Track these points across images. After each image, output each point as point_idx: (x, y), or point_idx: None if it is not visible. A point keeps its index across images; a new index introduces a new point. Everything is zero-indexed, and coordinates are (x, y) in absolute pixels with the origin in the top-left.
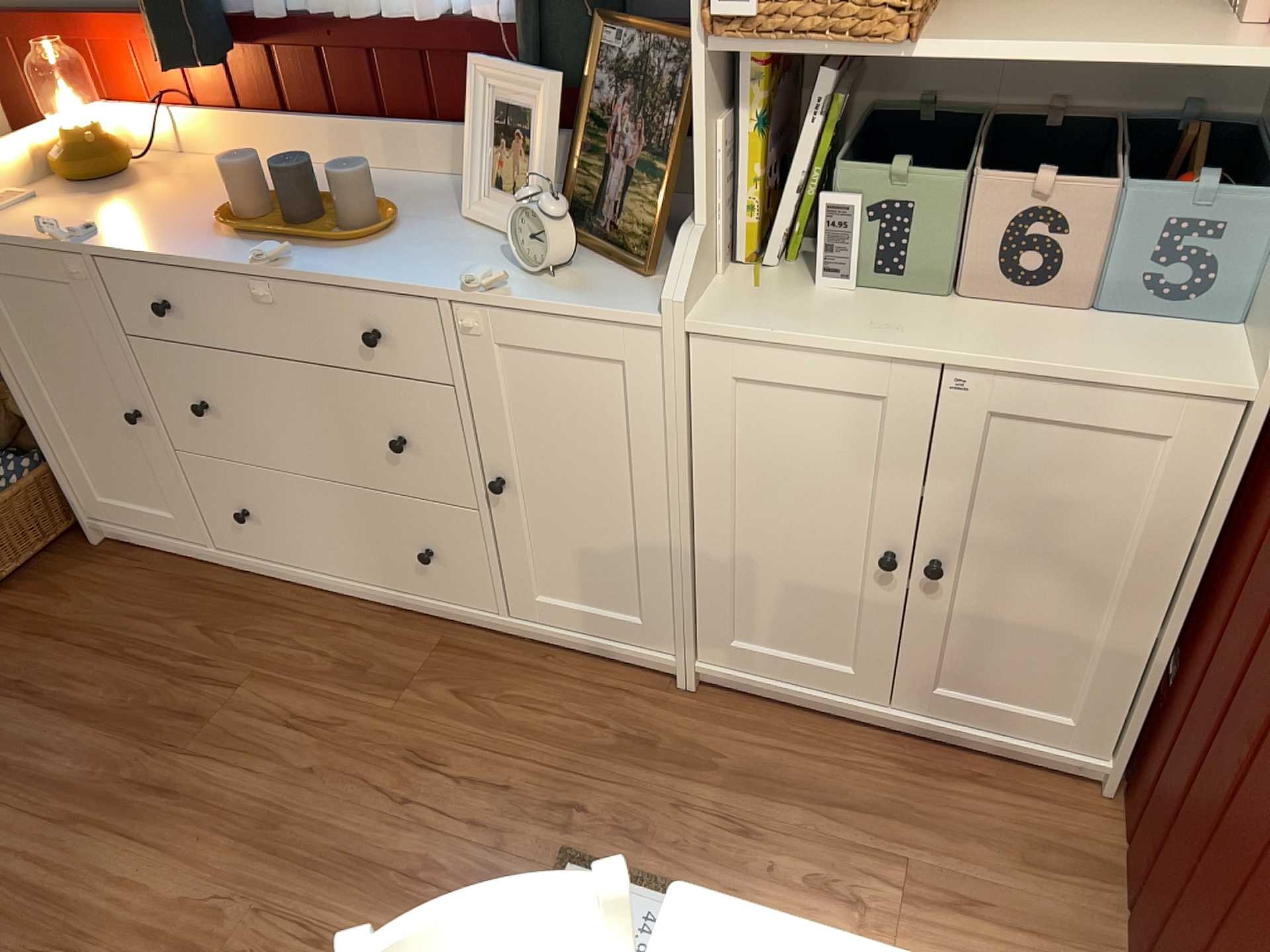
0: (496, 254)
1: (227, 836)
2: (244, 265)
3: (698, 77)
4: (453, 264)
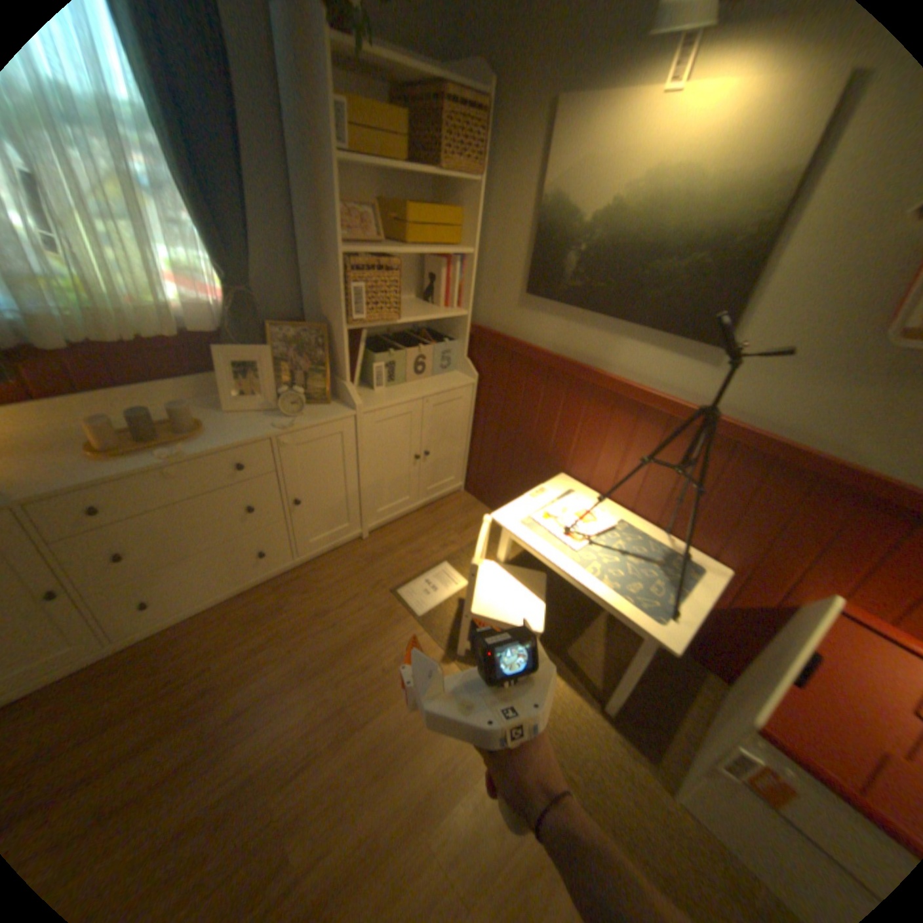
0: (260, 417)
1: (289, 696)
2: (144, 465)
3: (341, 336)
4: (252, 426)
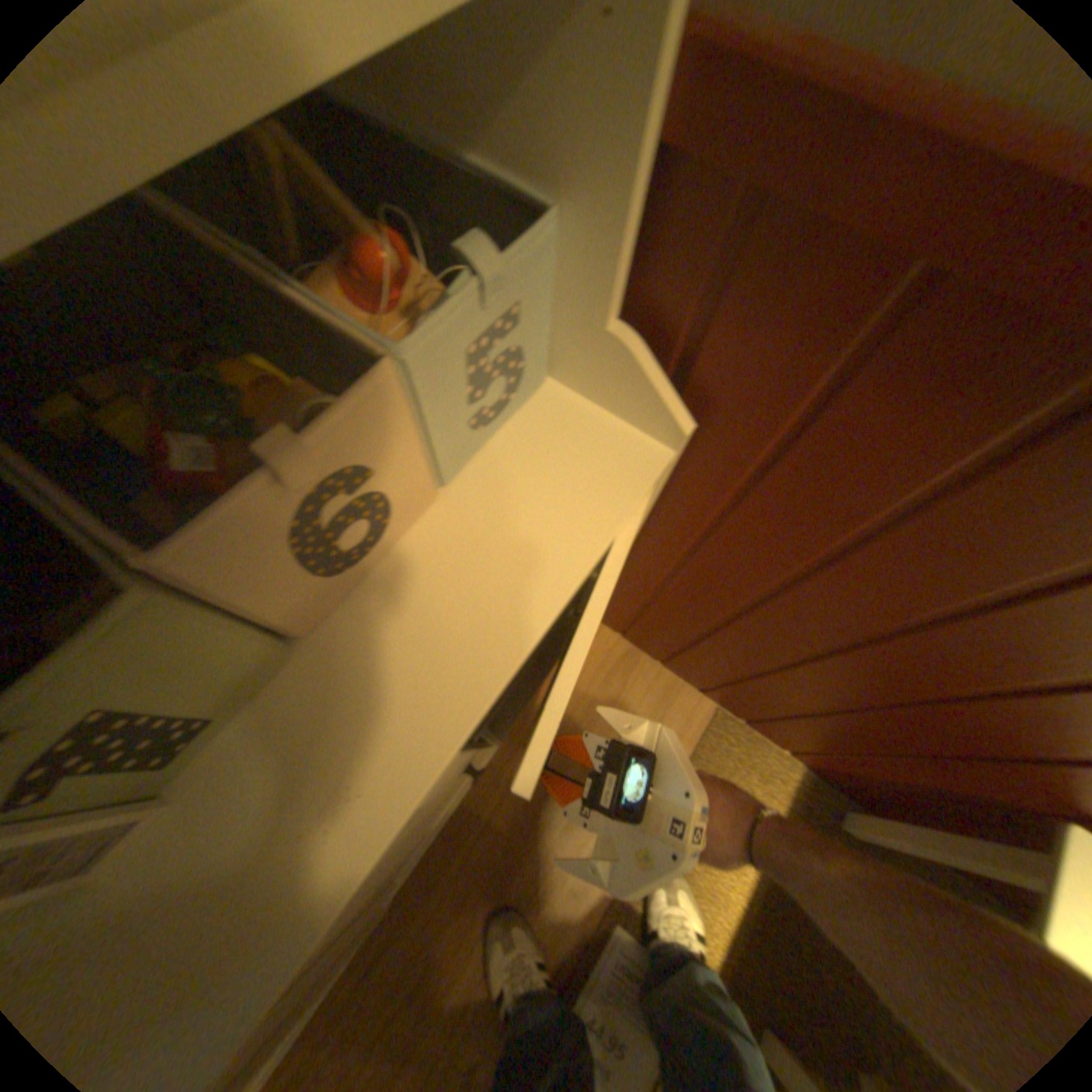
0: None
1: None
2: None
3: None
4: None
